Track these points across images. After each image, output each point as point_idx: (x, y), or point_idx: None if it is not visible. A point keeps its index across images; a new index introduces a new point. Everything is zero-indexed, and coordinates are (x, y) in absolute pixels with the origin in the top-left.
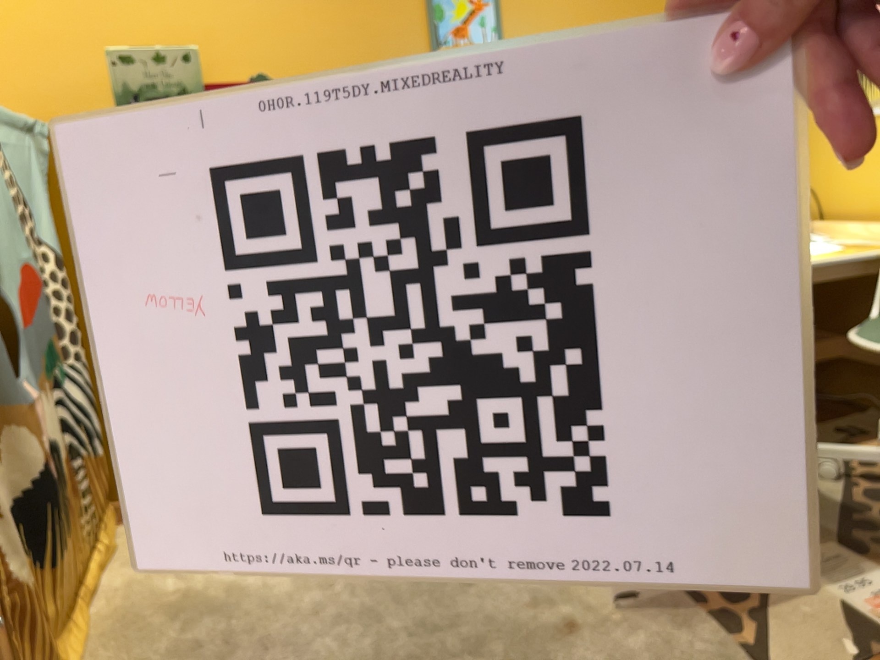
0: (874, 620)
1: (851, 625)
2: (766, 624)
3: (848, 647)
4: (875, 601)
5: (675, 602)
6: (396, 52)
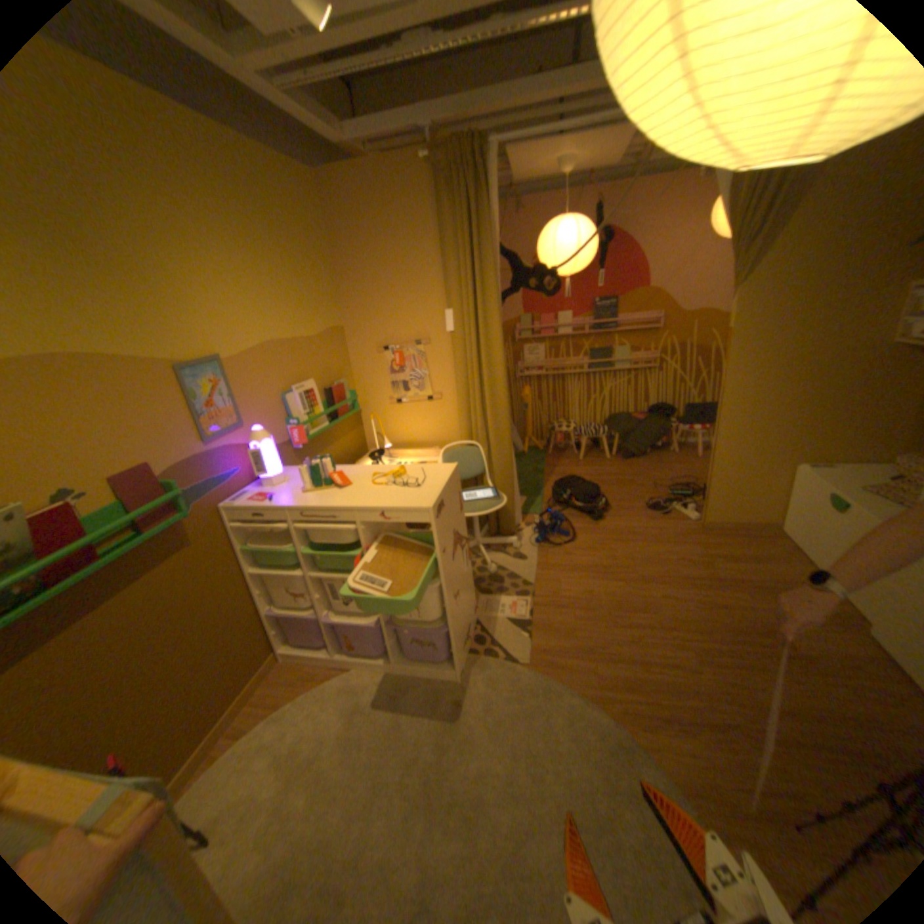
0: (515, 617)
1: (512, 623)
2: (496, 643)
3: (519, 632)
4: (508, 609)
5: (469, 659)
6: (171, 431)
